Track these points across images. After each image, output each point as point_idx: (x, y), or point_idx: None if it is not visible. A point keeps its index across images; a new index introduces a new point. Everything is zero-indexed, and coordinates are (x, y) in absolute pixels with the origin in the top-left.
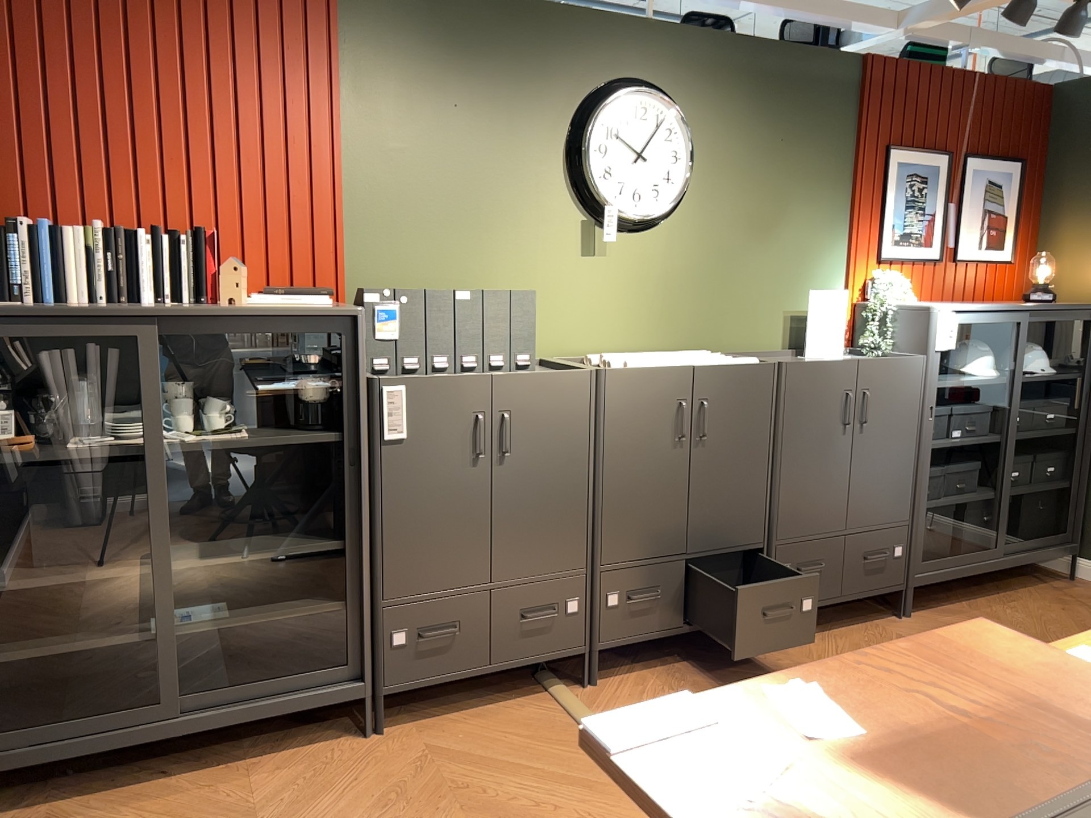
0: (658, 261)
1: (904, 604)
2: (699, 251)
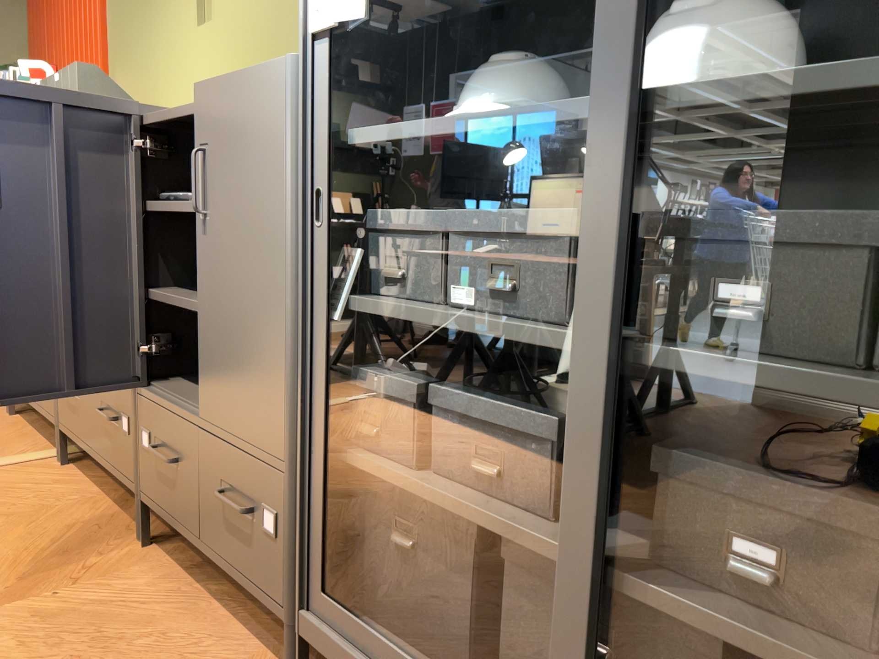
0: (245, 13)
1: None
2: None
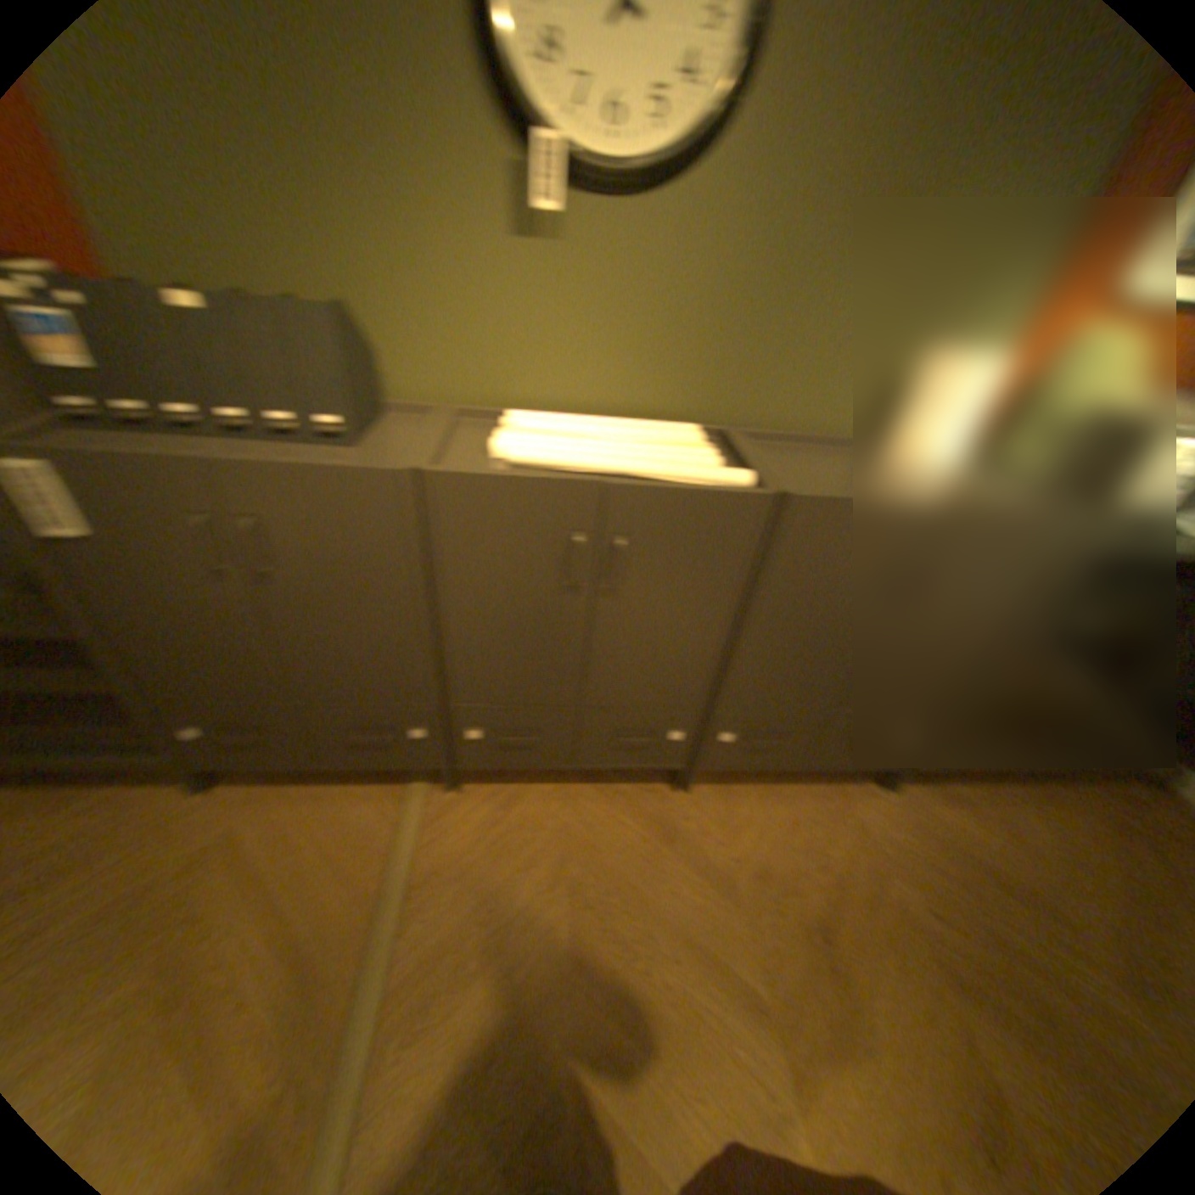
0: (661, 261)
1: (899, 778)
2: (747, 247)
